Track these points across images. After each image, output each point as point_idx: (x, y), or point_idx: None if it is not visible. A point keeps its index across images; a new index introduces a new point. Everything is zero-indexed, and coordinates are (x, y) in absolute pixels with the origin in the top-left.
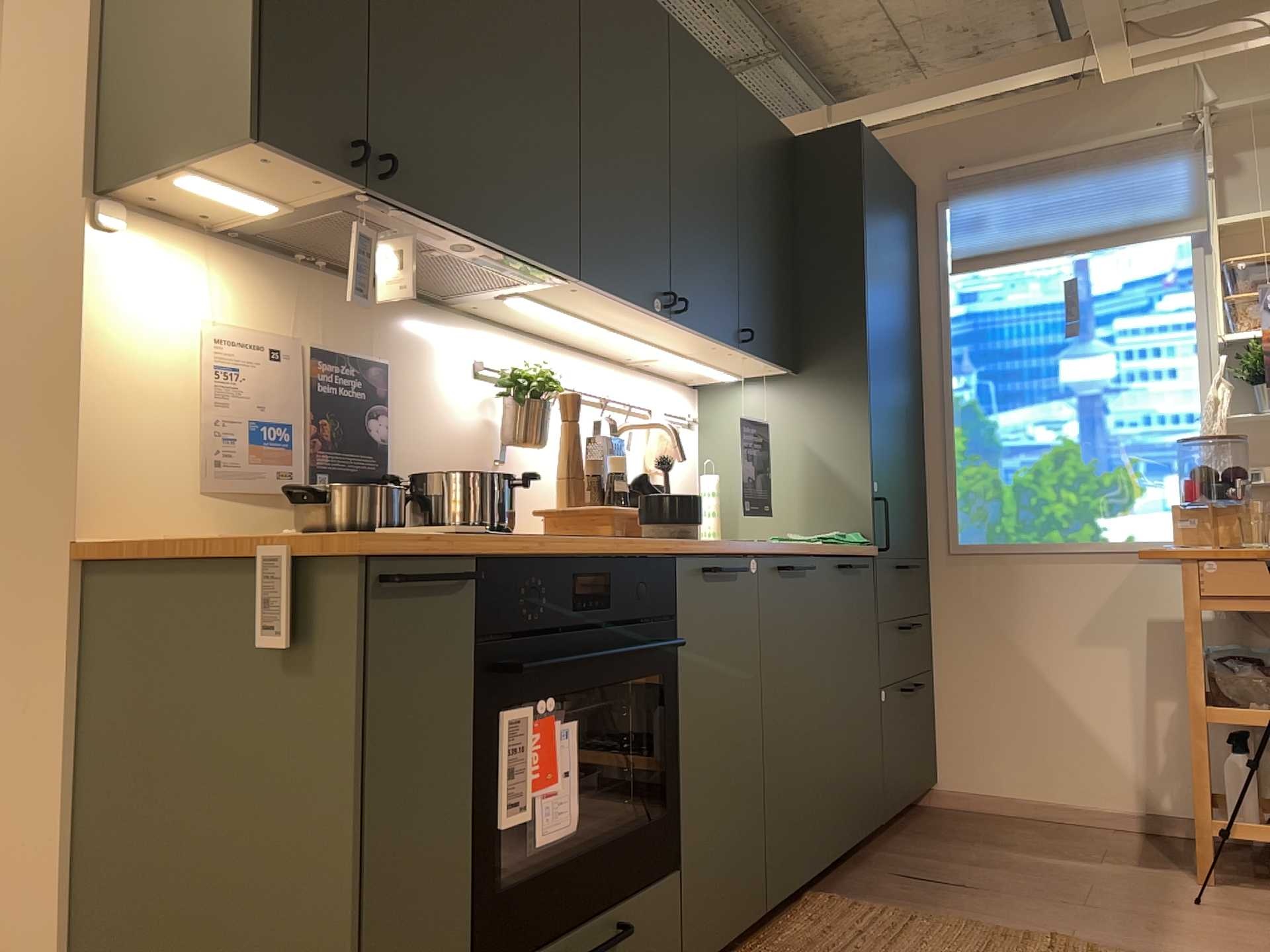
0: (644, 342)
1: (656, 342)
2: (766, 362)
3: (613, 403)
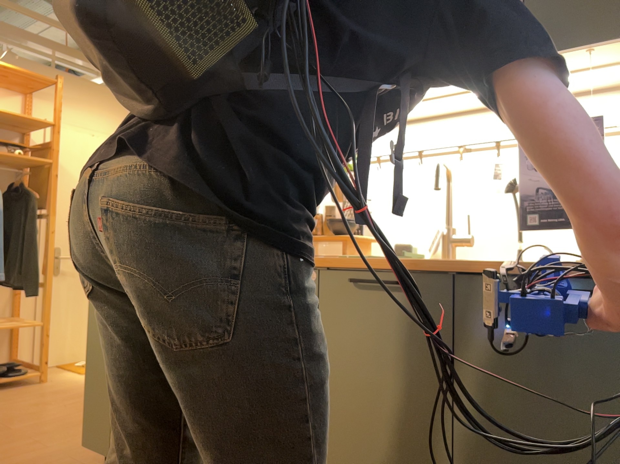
0: (426, 103)
1: (437, 98)
2: (578, 52)
3: (480, 146)
